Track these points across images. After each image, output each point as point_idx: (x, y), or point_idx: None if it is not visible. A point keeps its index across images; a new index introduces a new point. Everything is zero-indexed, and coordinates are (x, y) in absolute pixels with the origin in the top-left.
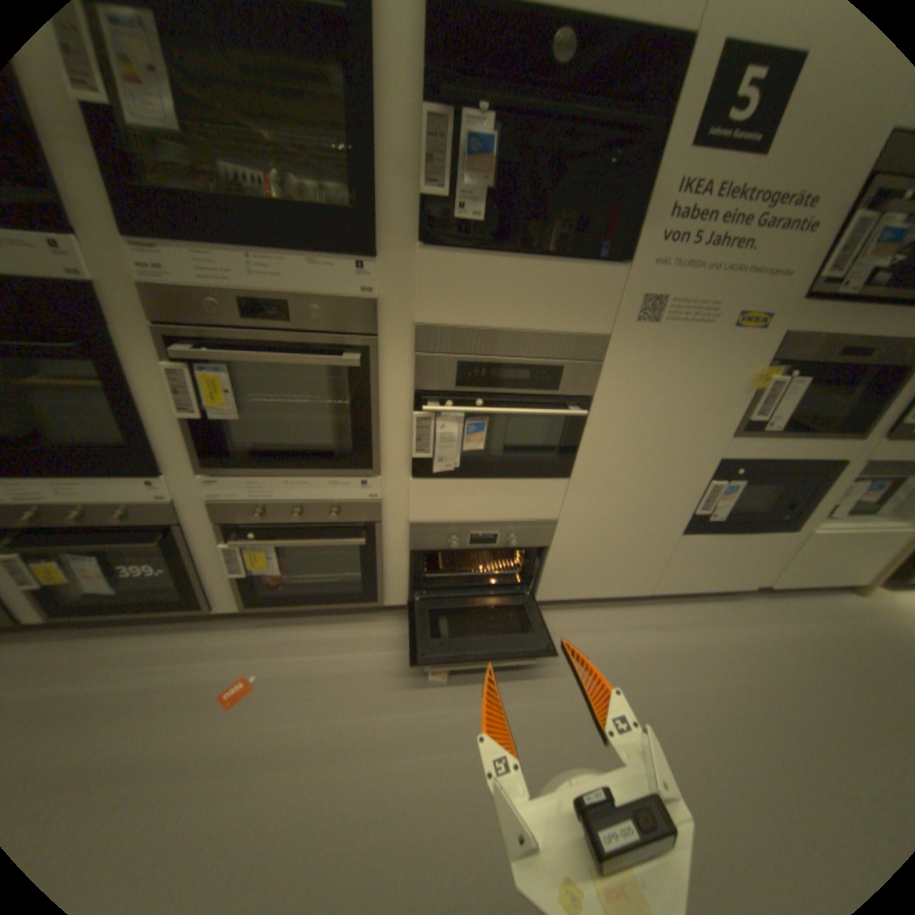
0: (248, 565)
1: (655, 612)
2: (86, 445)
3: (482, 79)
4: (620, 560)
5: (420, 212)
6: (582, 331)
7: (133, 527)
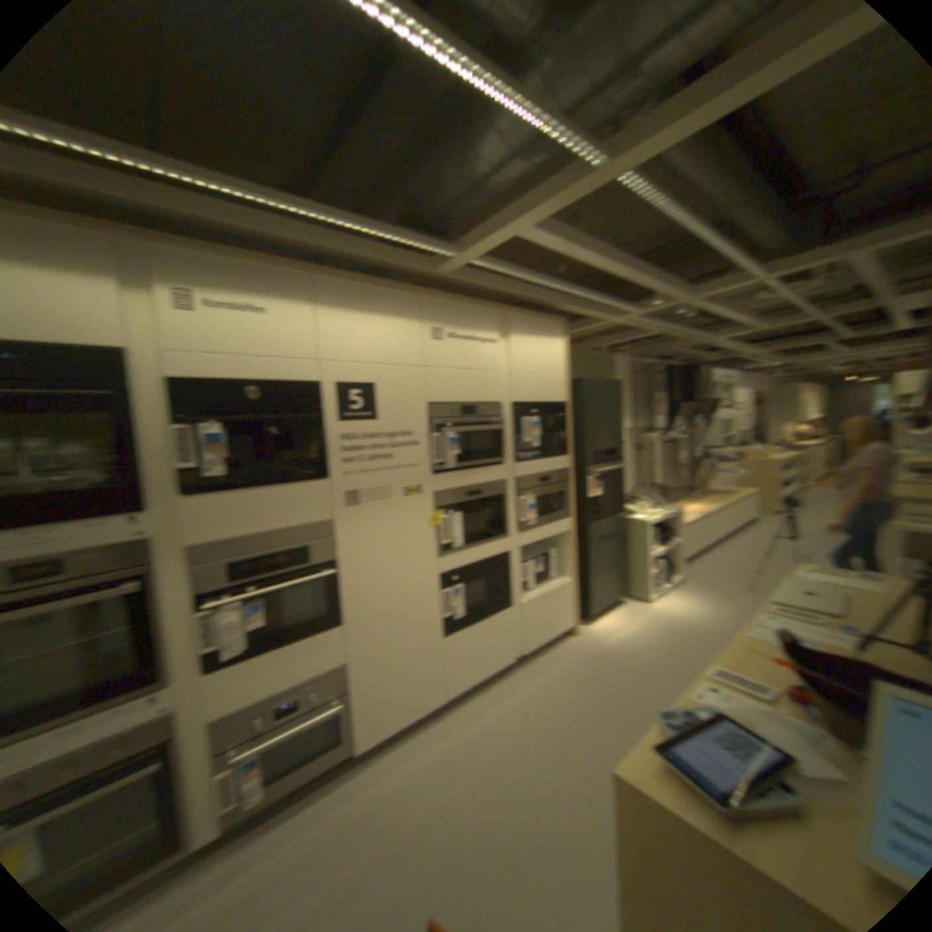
0: None
1: (454, 716)
2: None
3: (203, 411)
4: (406, 680)
5: (172, 479)
6: (311, 522)
7: None
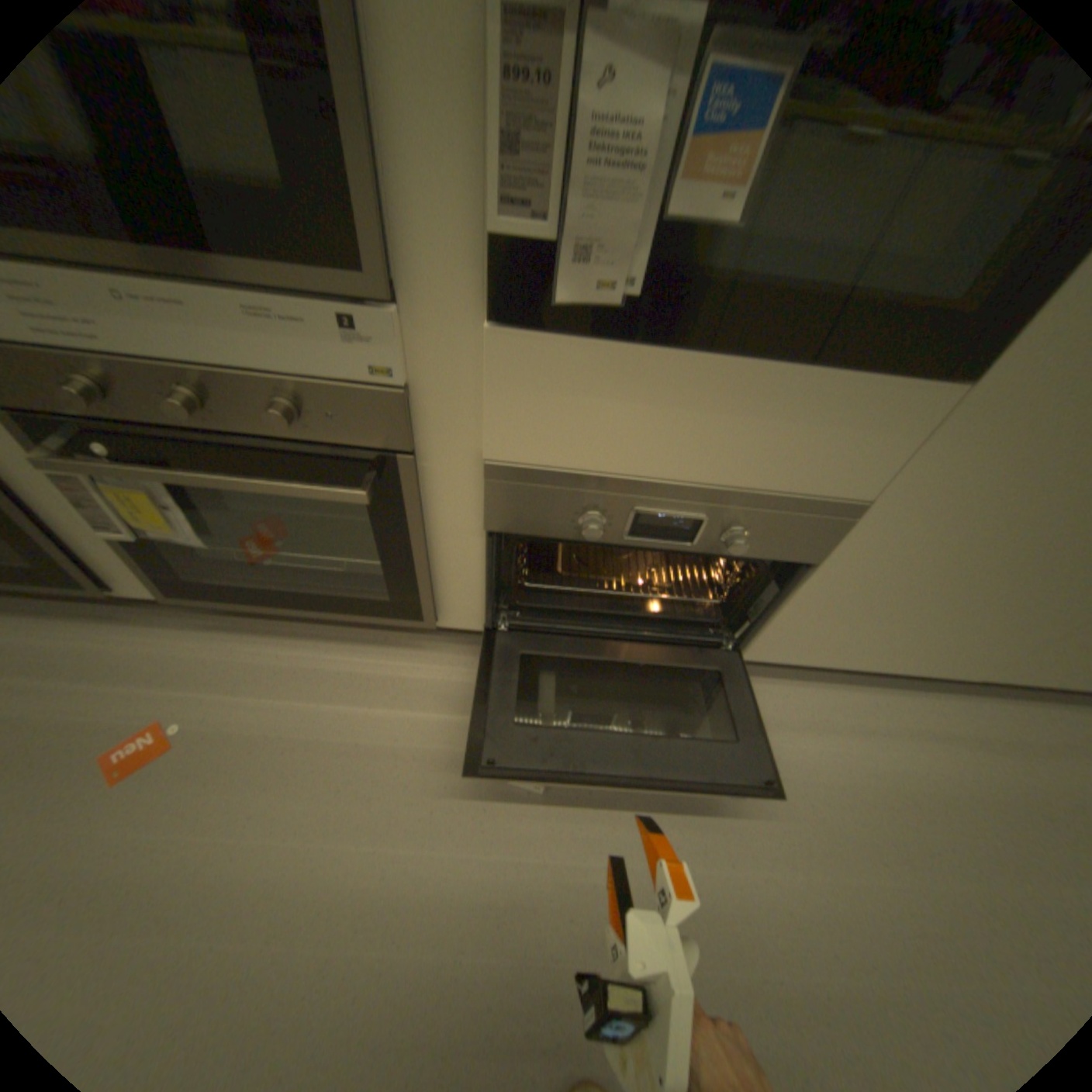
0: (125, 515)
1: (976, 711)
2: None
3: None
4: (970, 613)
5: None
6: None
7: None
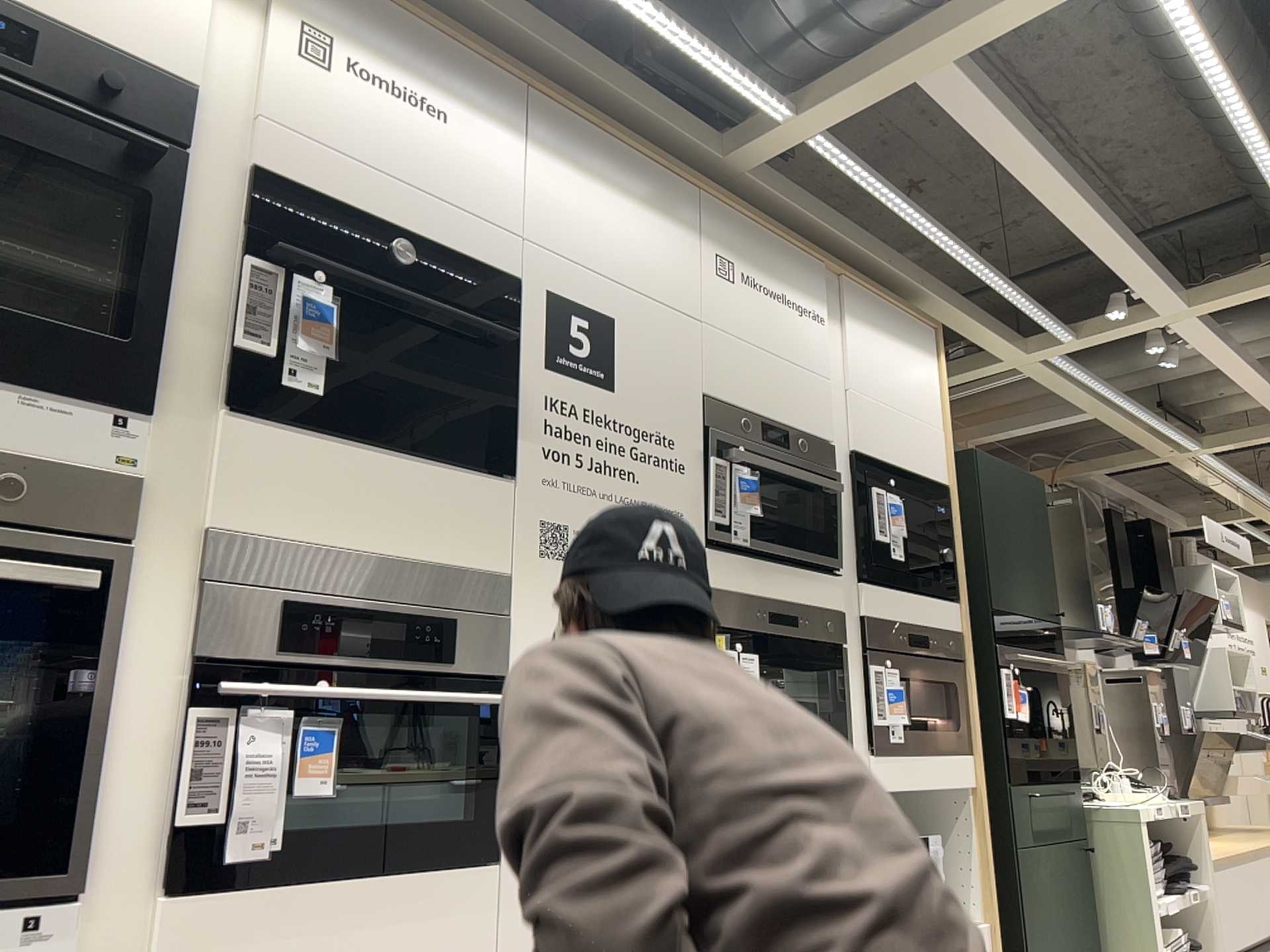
0: None
1: None
2: None
3: (318, 255)
4: None
5: (233, 368)
6: (469, 574)
7: None
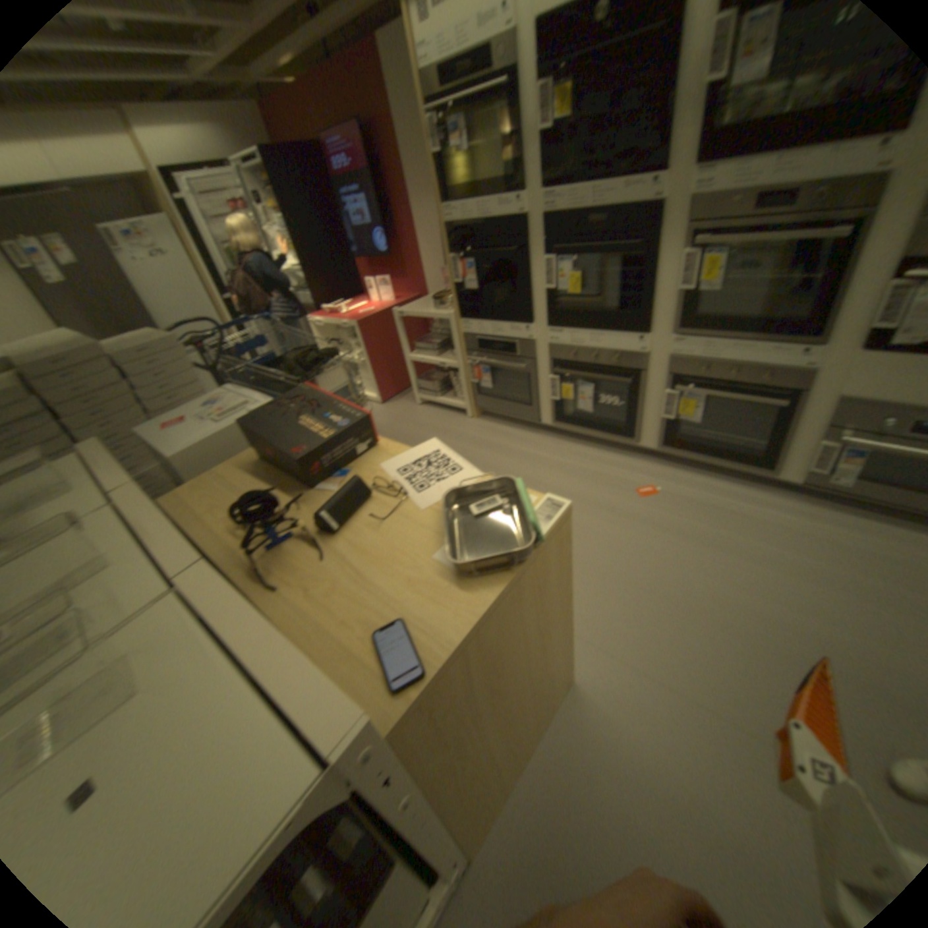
0: (681, 409)
1: None
2: (616, 310)
3: None
4: None
5: None
6: None
7: (621, 368)
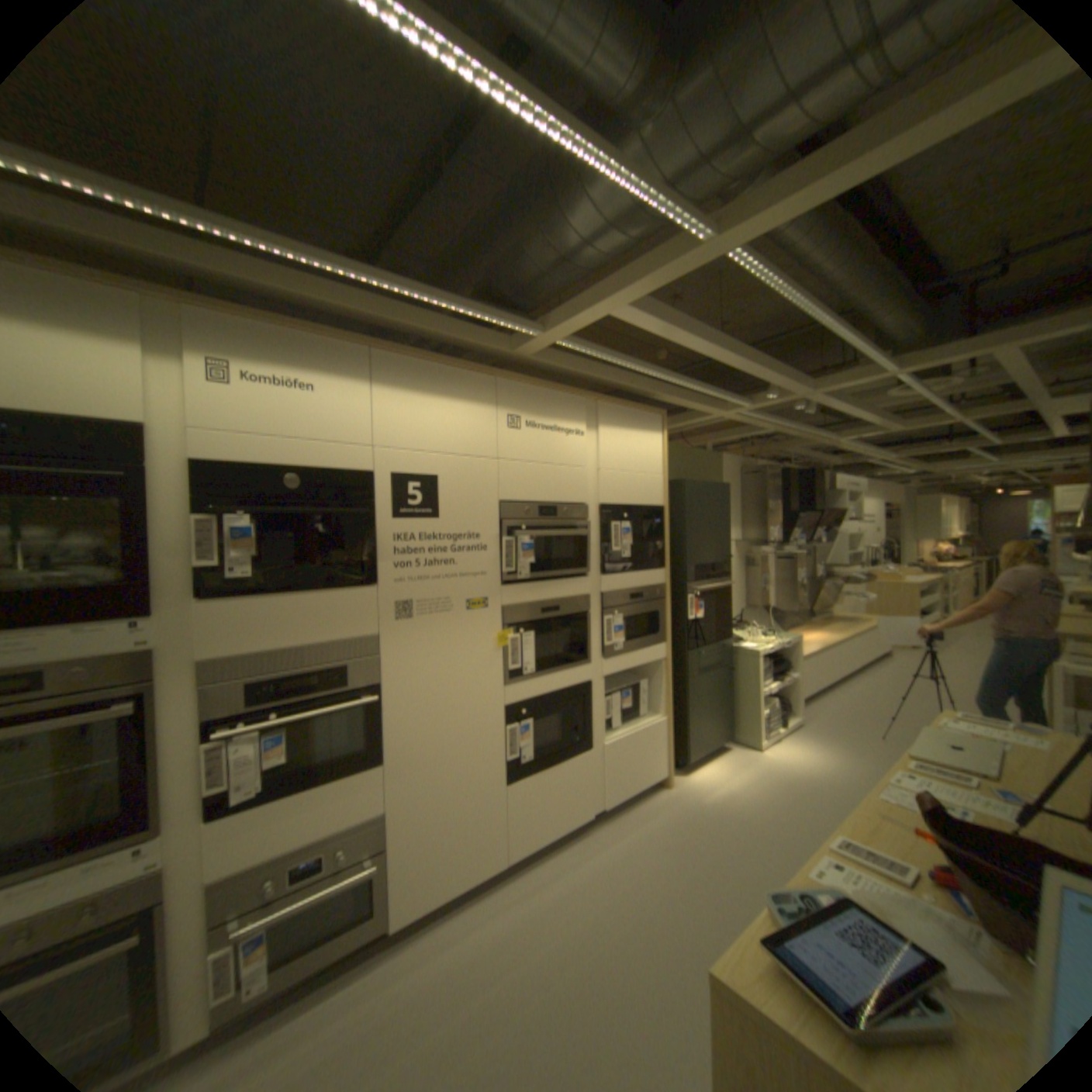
0: None
1: (518, 886)
2: None
3: (237, 500)
4: (461, 837)
5: (194, 579)
6: (356, 636)
7: None
